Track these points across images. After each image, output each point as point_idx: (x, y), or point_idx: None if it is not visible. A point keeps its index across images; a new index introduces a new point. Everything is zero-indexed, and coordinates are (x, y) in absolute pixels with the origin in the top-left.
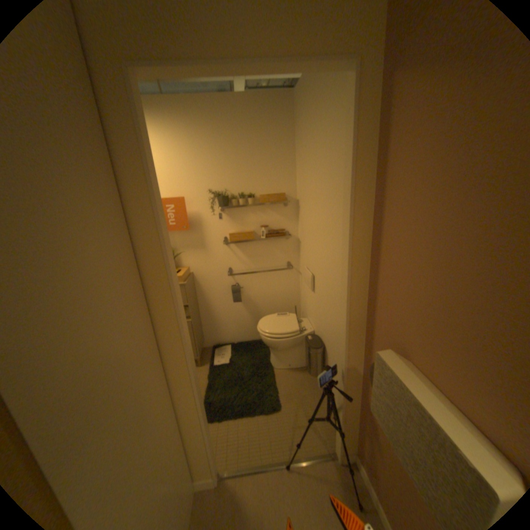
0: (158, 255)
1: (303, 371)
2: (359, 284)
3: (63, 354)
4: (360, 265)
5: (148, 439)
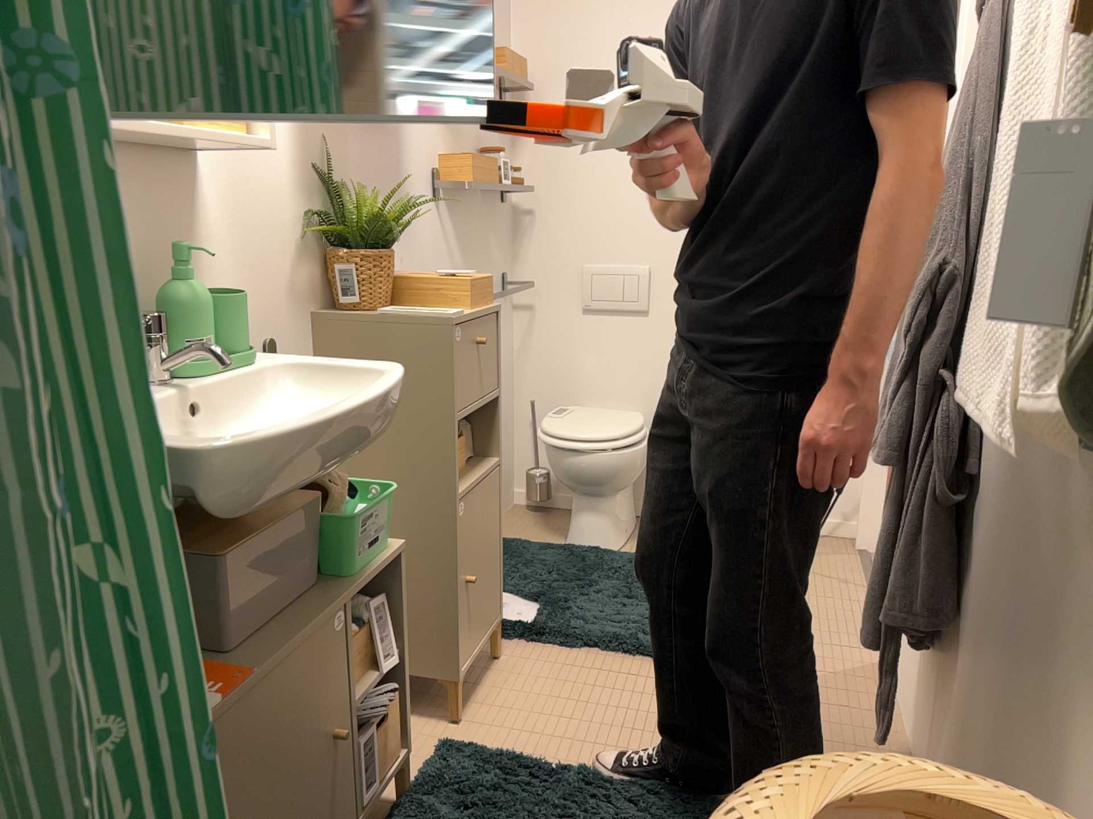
0: None
1: None
2: None
3: None
4: None
5: None
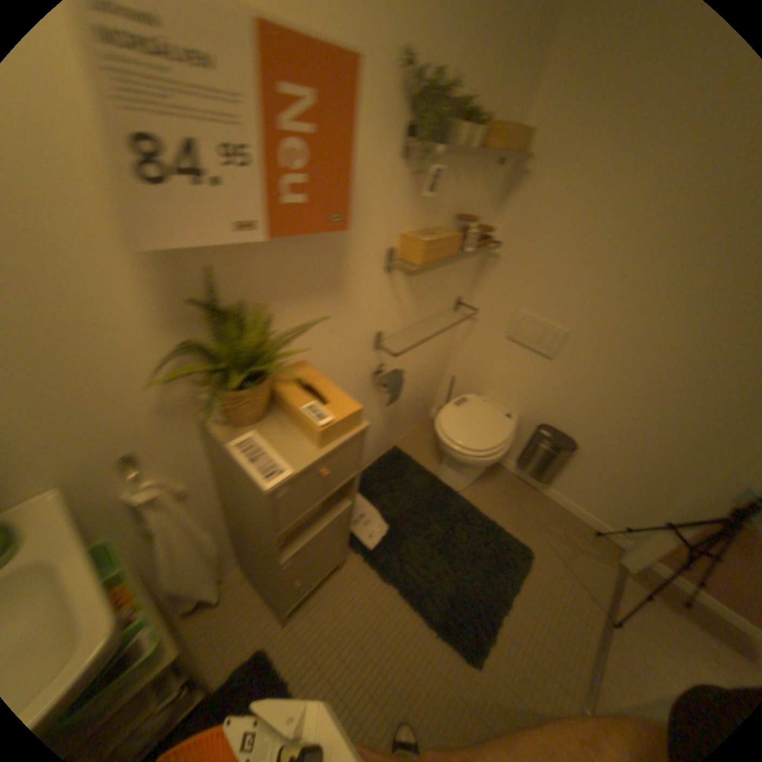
0: None
1: (490, 474)
2: None
3: None
4: None
5: None
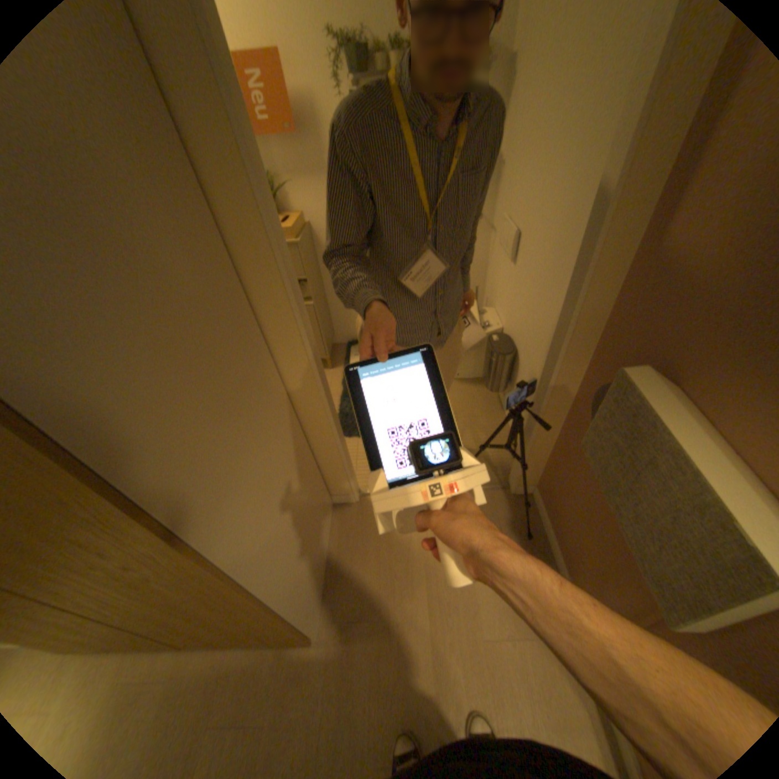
0: (238, 172)
1: (476, 382)
2: (617, 245)
3: (103, 347)
4: (632, 203)
5: (269, 456)
